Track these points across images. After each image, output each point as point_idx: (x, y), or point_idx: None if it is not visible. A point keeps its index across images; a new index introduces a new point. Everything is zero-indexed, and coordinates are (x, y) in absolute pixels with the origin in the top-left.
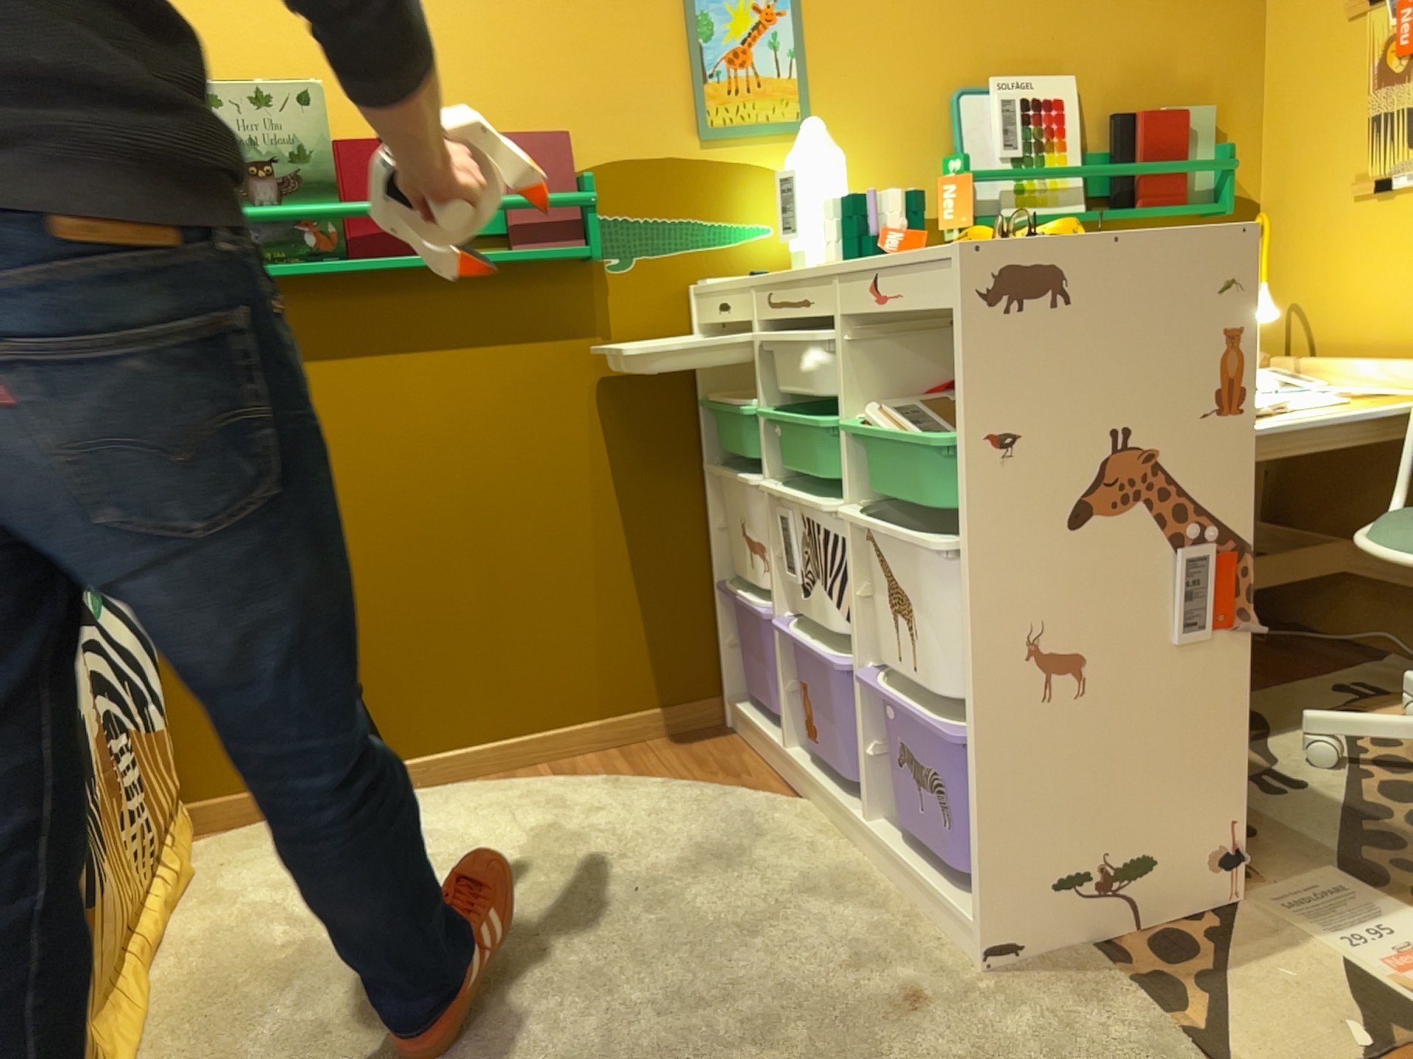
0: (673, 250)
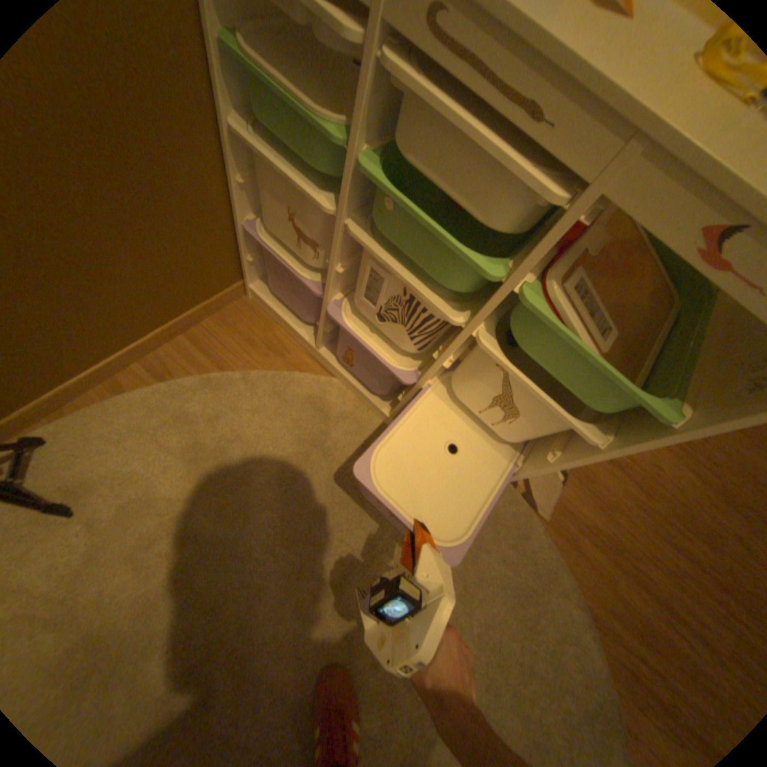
0: None
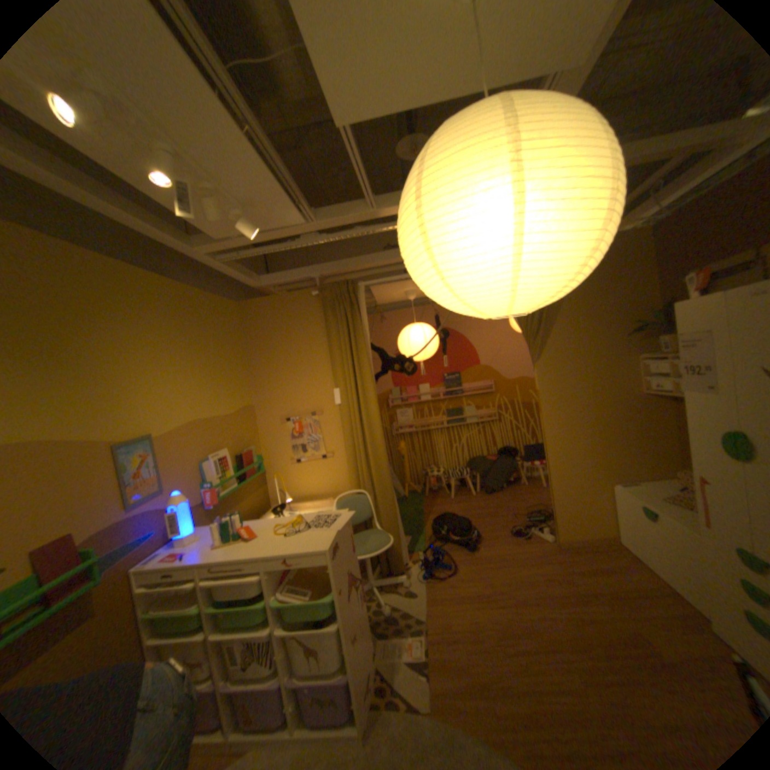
0: (120, 560)
